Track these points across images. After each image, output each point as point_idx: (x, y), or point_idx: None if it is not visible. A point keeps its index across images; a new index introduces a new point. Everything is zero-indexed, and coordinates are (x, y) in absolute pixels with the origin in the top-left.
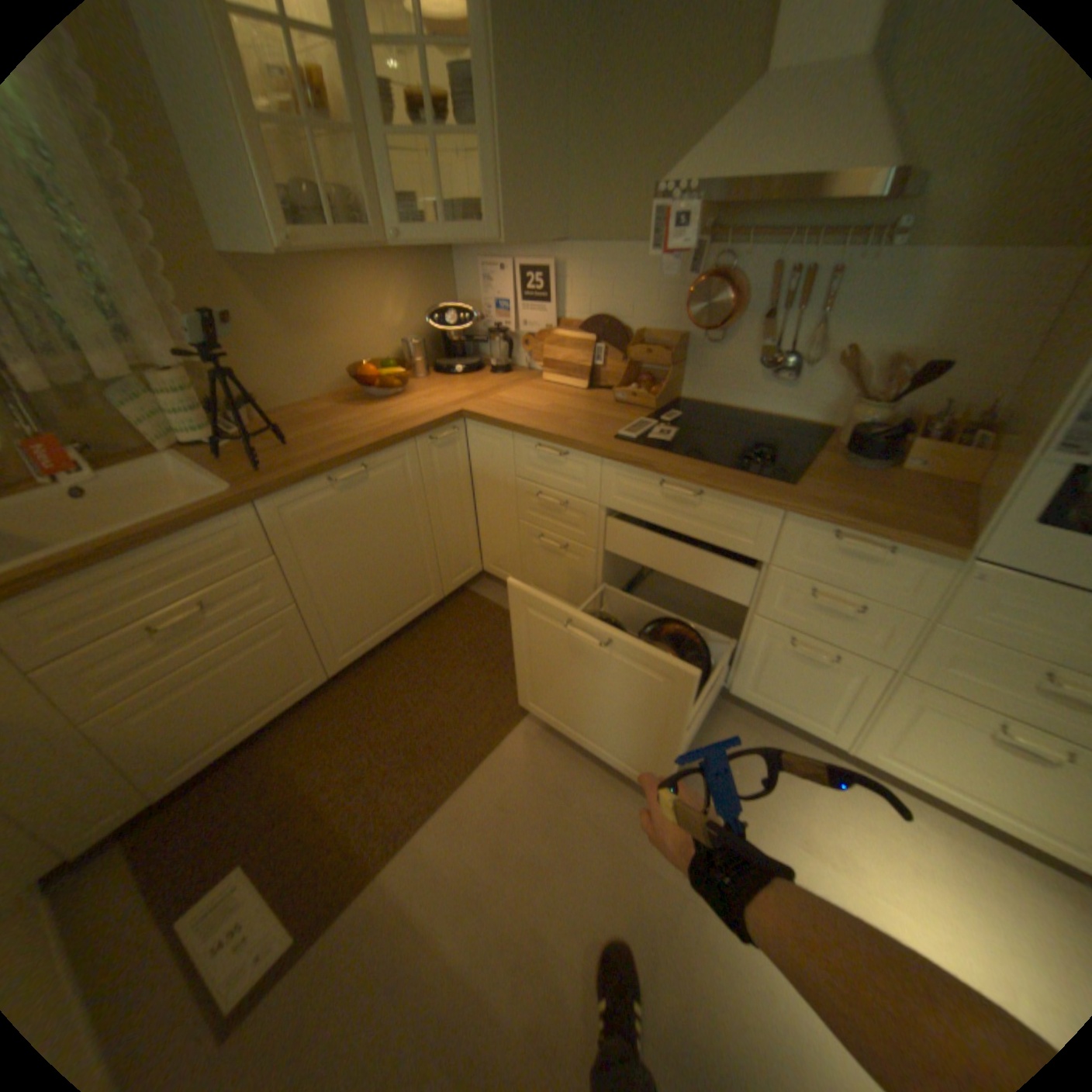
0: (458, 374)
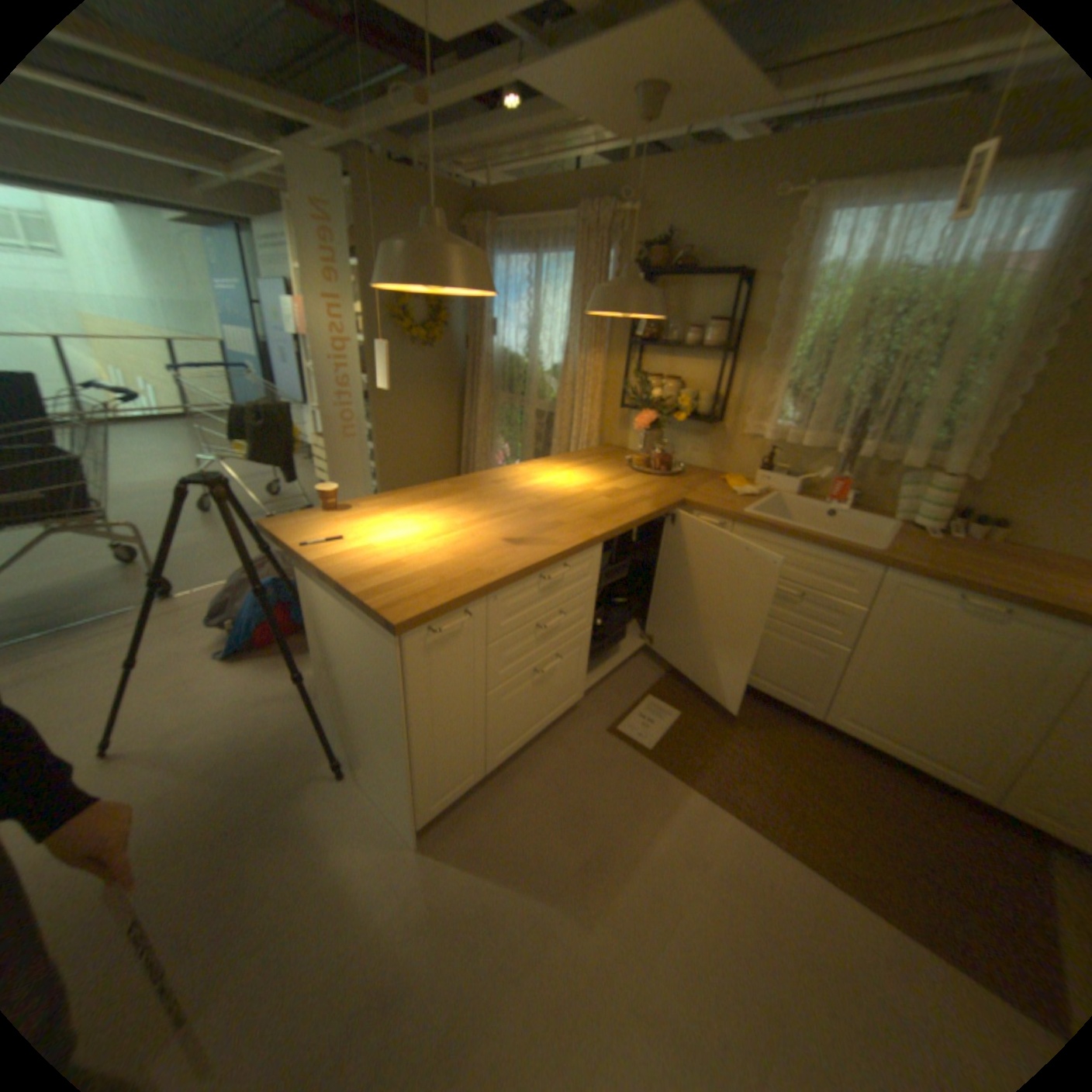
0: None
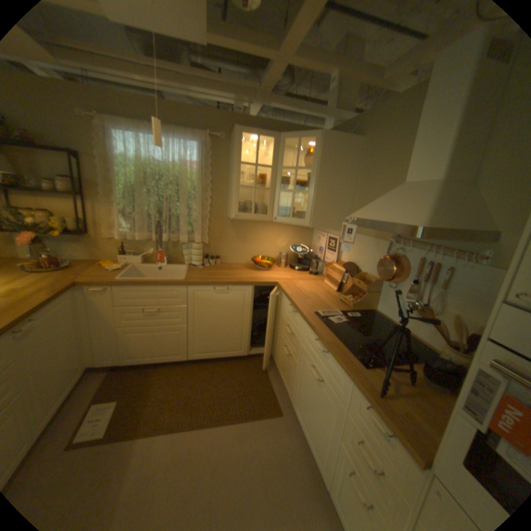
0: (296, 271)
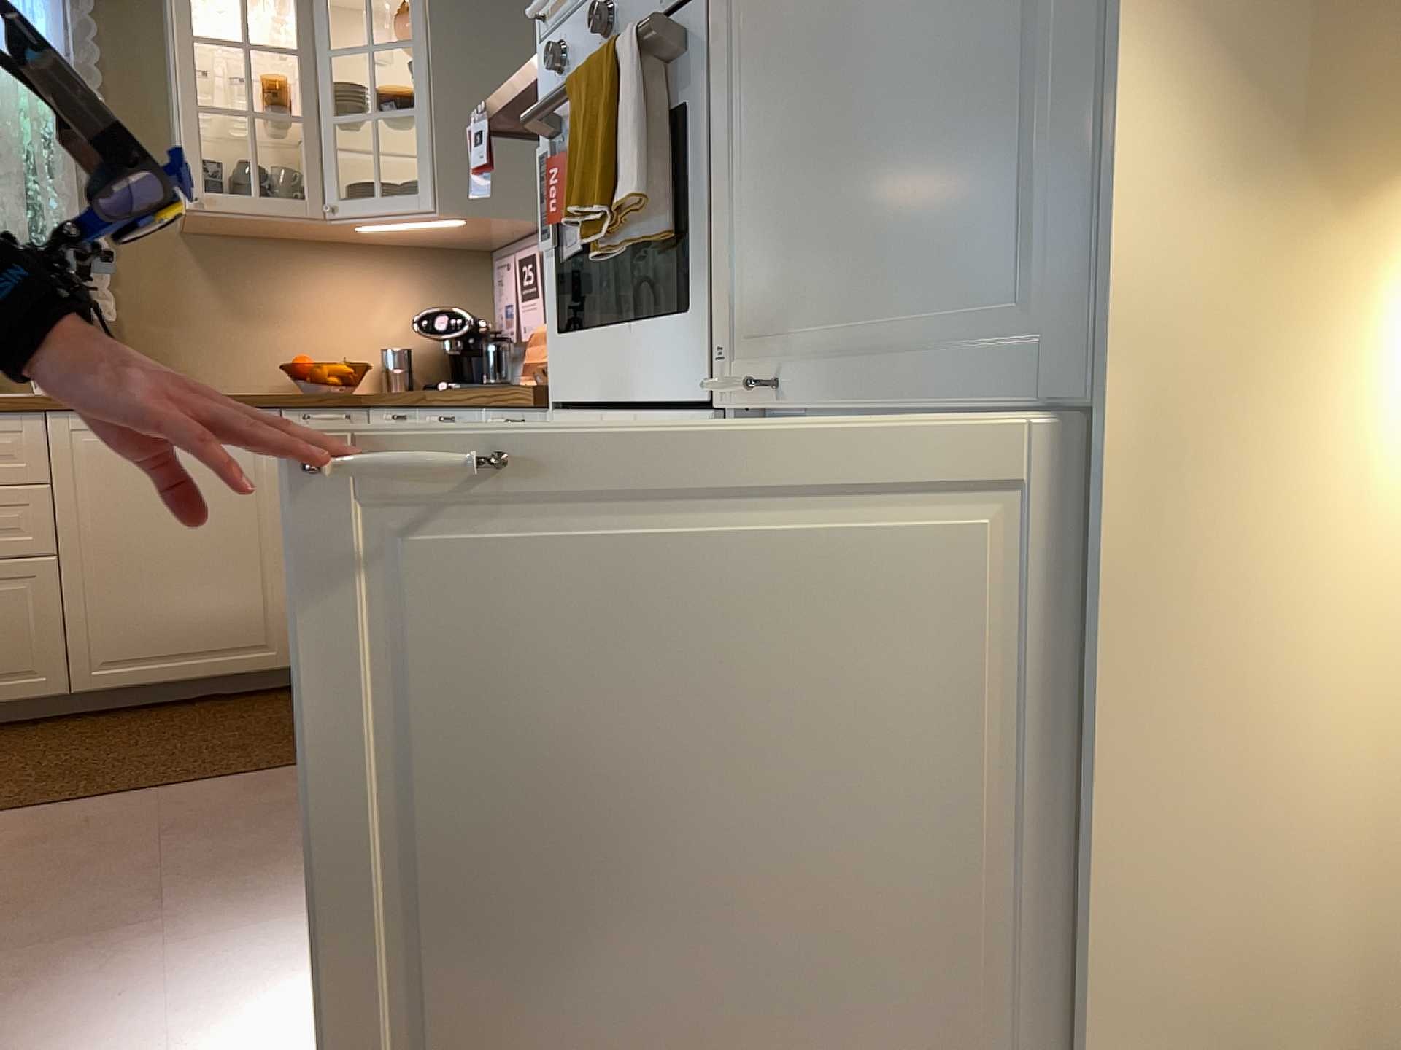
0: (442, 391)
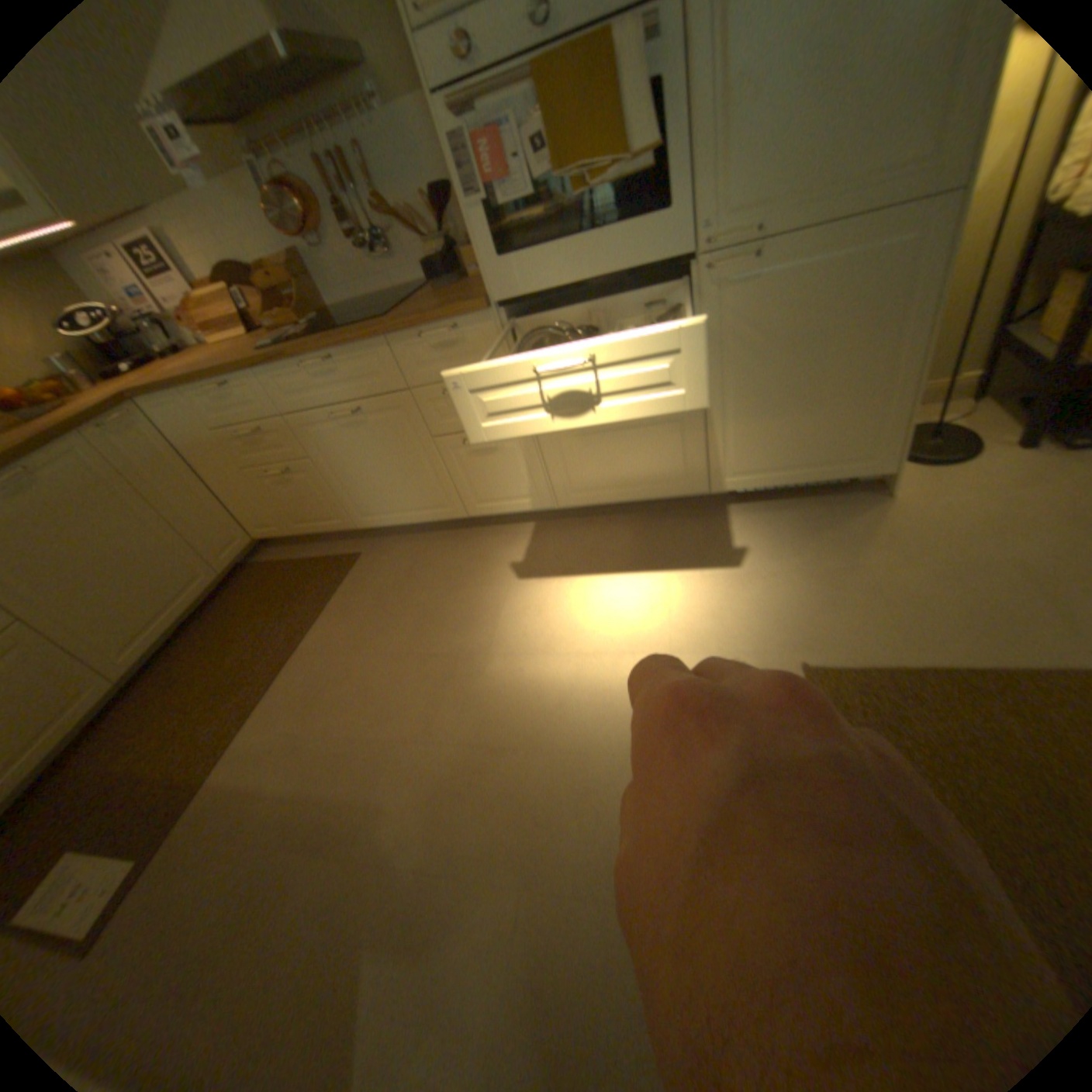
0: (126, 372)
